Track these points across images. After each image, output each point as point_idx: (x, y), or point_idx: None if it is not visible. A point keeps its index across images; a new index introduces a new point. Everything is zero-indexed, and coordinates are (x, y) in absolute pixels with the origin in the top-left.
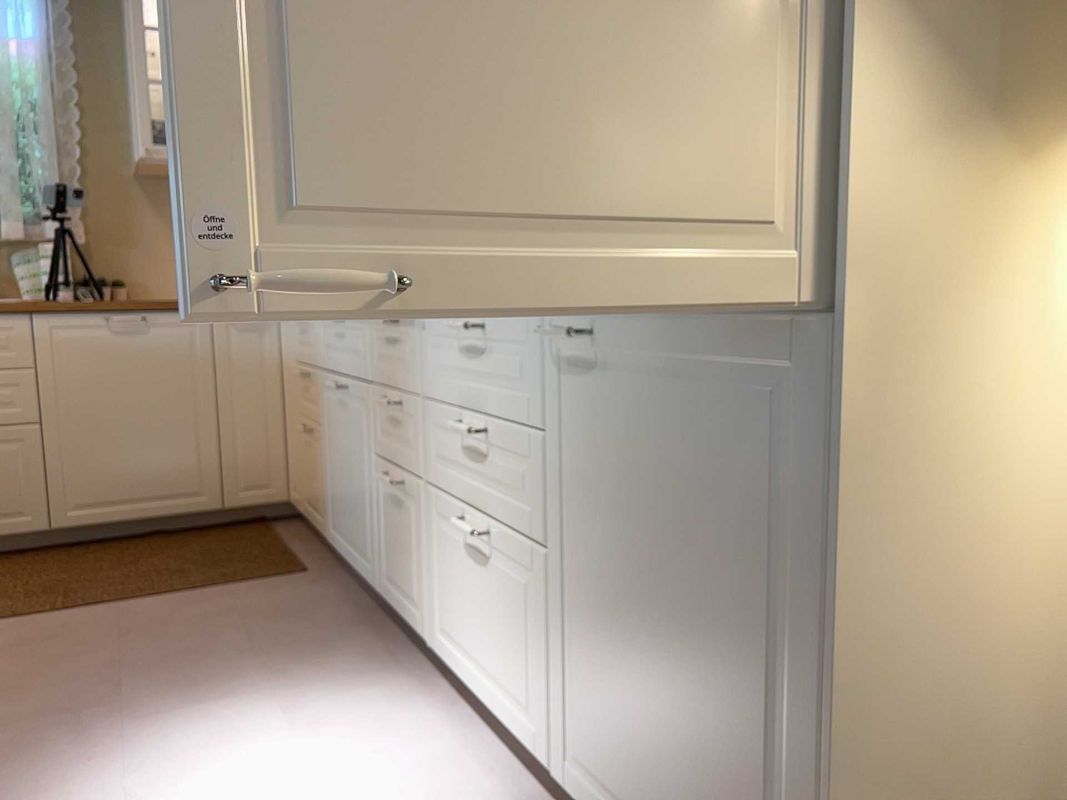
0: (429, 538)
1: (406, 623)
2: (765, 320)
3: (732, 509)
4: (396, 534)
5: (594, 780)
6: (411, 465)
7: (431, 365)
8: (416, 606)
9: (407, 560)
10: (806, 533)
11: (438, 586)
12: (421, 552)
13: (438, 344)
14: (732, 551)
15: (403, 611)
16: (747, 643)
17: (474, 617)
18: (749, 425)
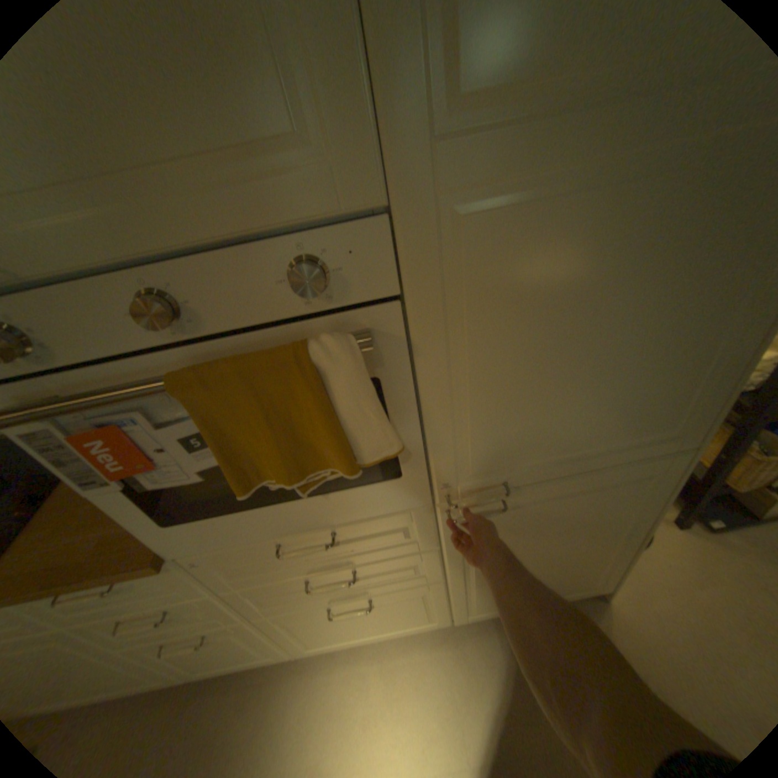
0: (266, 635)
1: (241, 670)
2: (639, 460)
3: (602, 519)
4: (201, 655)
5: (485, 612)
6: (207, 627)
7: (218, 579)
8: (257, 659)
9: (230, 655)
10: (643, 510)
11: (290, 642)
12: (254, 644)
13: (229, 565)
14: (598, 529)
15: (235, 669)
16: (600, 545)
17: (350, 629)
18: (622, 495)
